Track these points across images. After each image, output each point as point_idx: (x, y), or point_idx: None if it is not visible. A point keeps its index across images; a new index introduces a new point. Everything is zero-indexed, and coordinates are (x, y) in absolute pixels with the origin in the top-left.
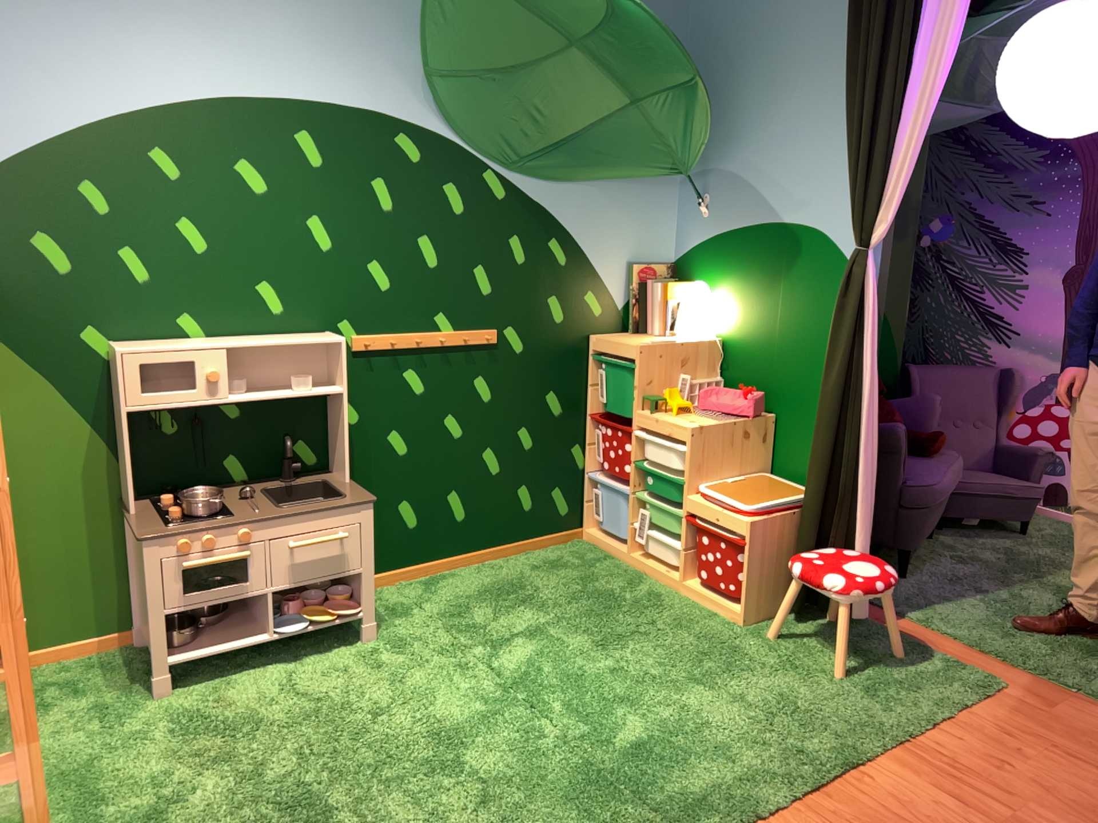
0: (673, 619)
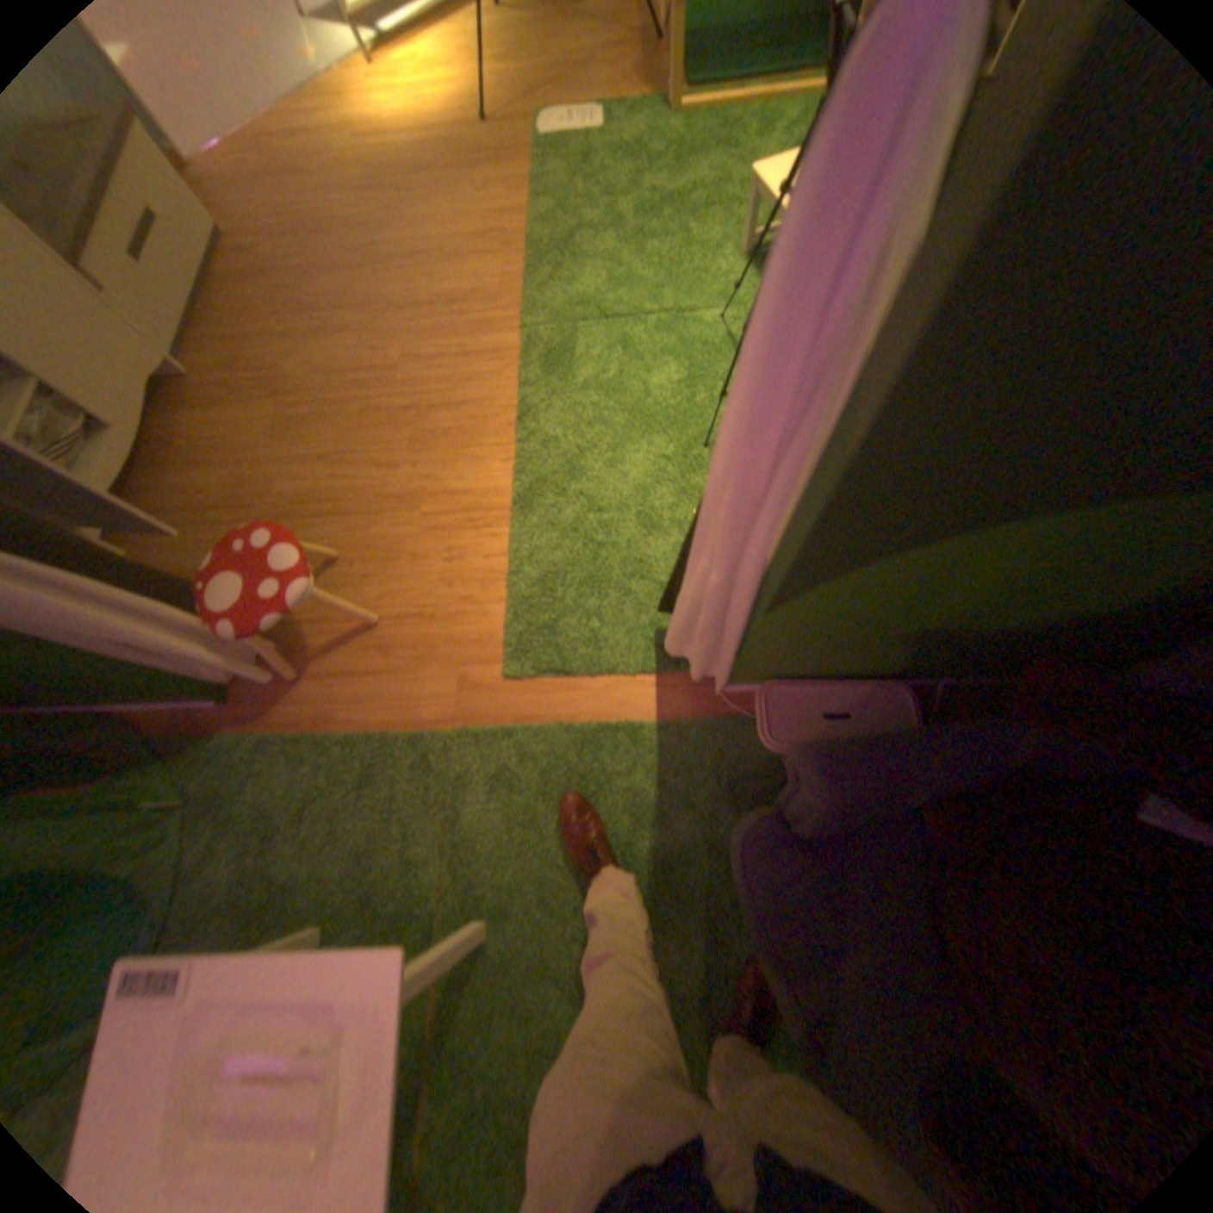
0: None
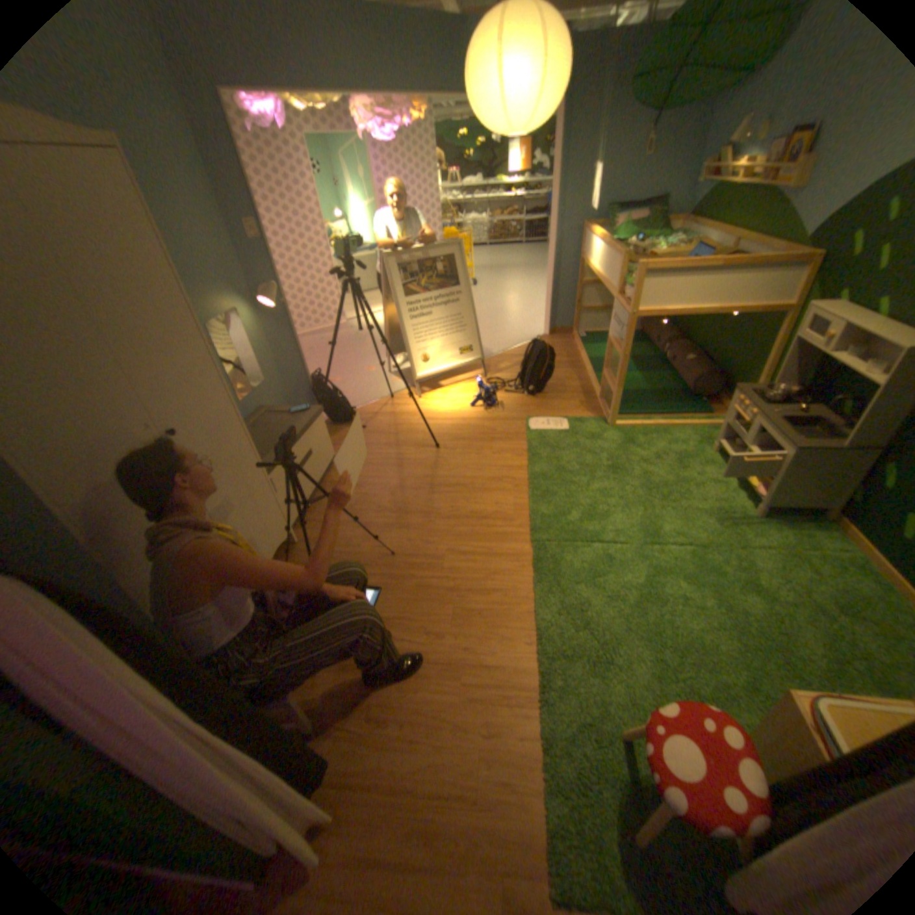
0: (770, 697)
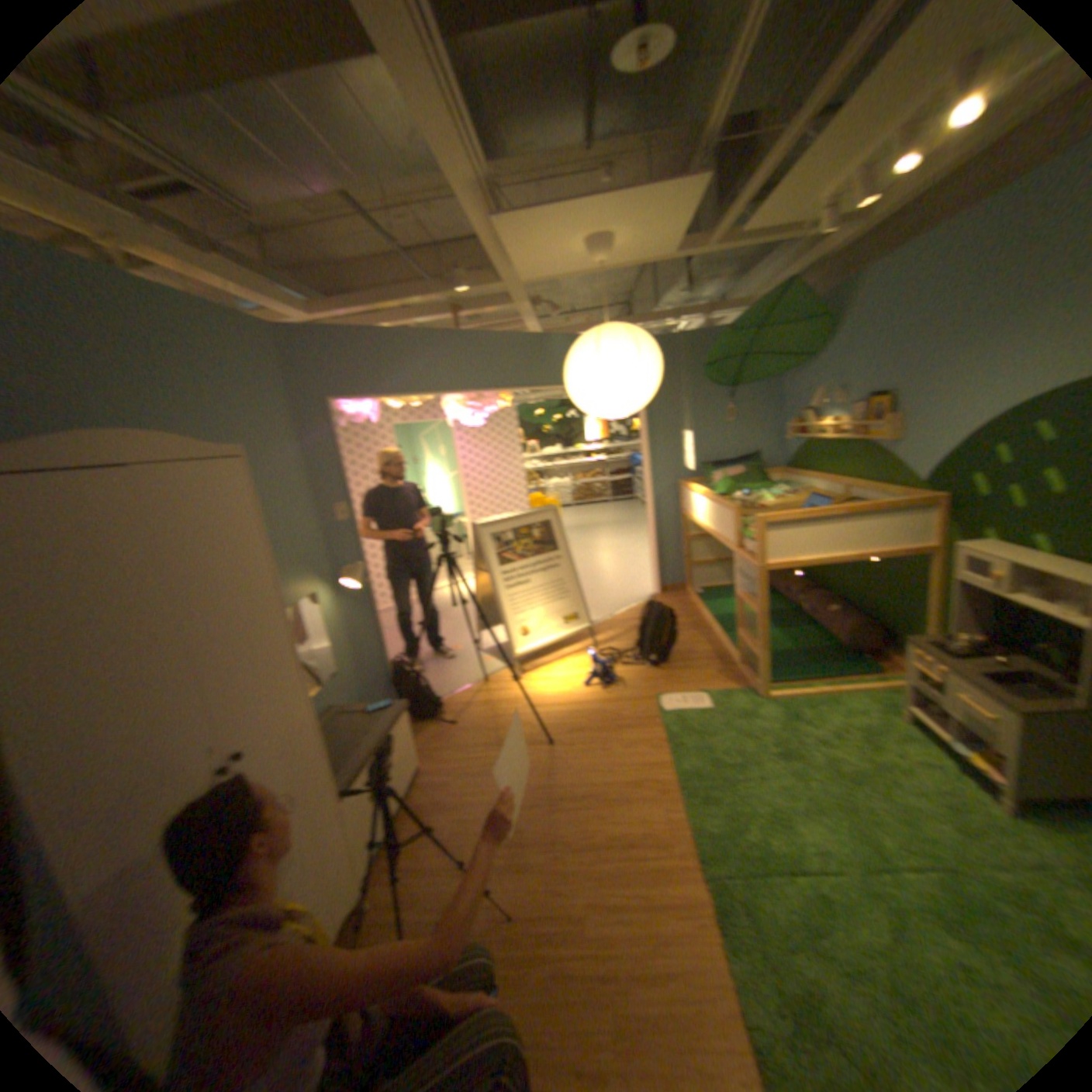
0: None
